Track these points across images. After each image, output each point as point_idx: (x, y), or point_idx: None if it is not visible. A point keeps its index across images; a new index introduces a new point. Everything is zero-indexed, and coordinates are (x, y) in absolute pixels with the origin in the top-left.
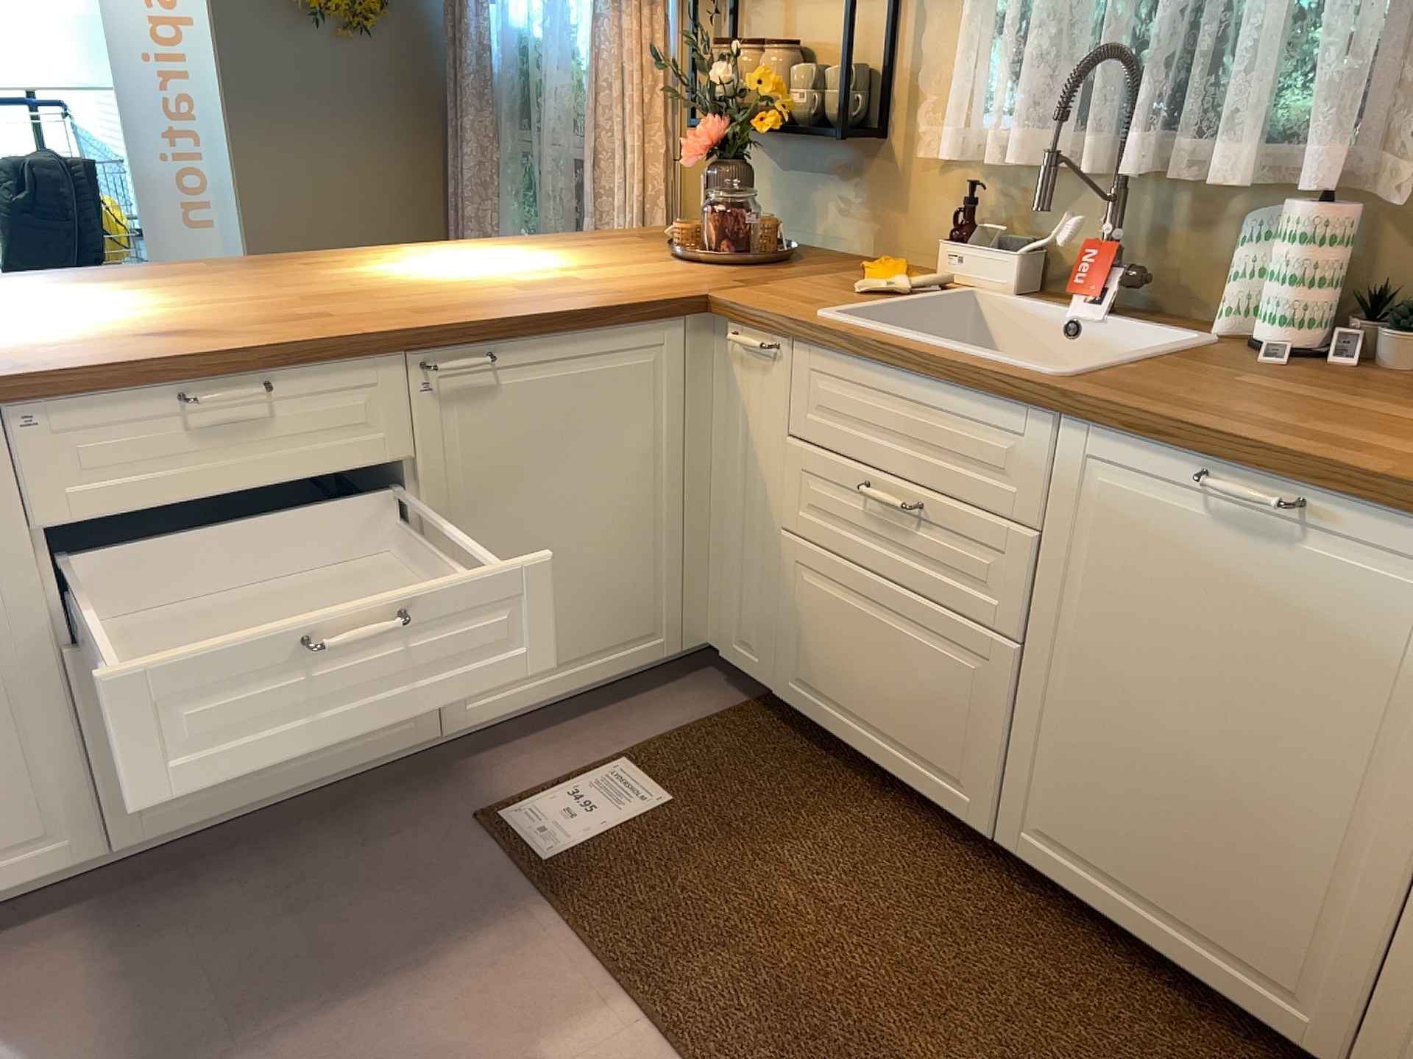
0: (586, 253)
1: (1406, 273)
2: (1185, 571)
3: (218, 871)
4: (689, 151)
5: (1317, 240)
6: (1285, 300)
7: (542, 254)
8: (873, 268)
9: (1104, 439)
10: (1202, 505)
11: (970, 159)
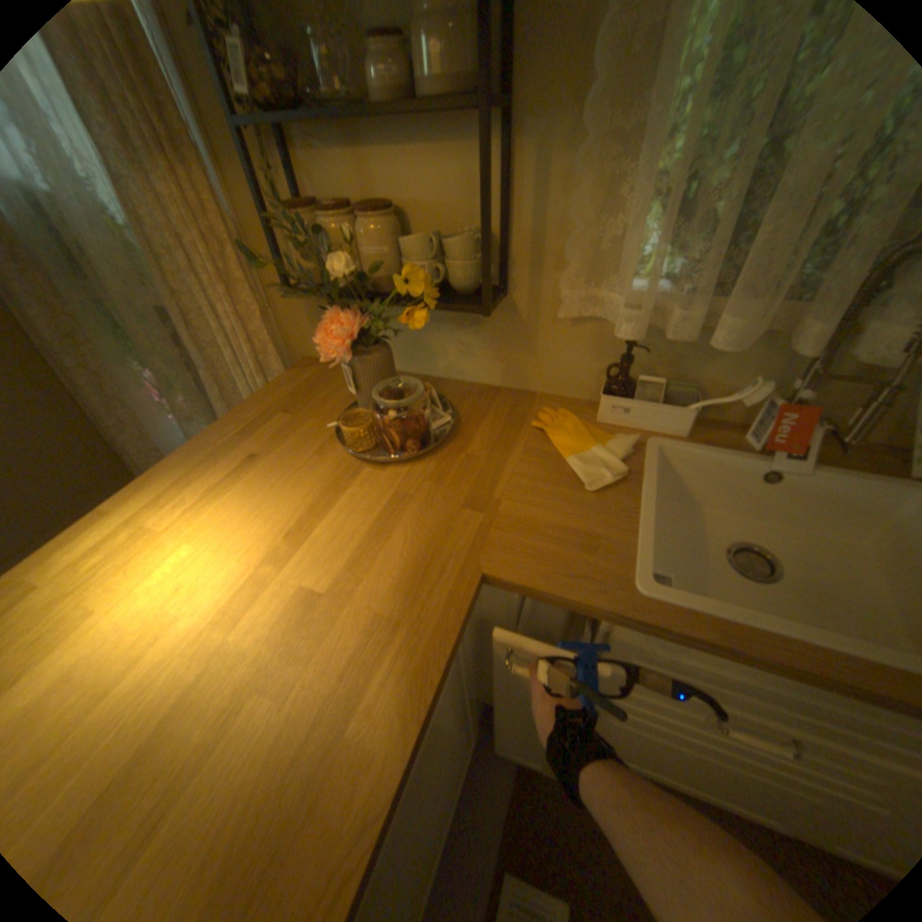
0: (263, 481)
1: None
2: None
3: None
4: (330, 348)
5: None
6: None
7: (220, 511)
8: (561, 433)
9: None
10: None
11: (647, 326)
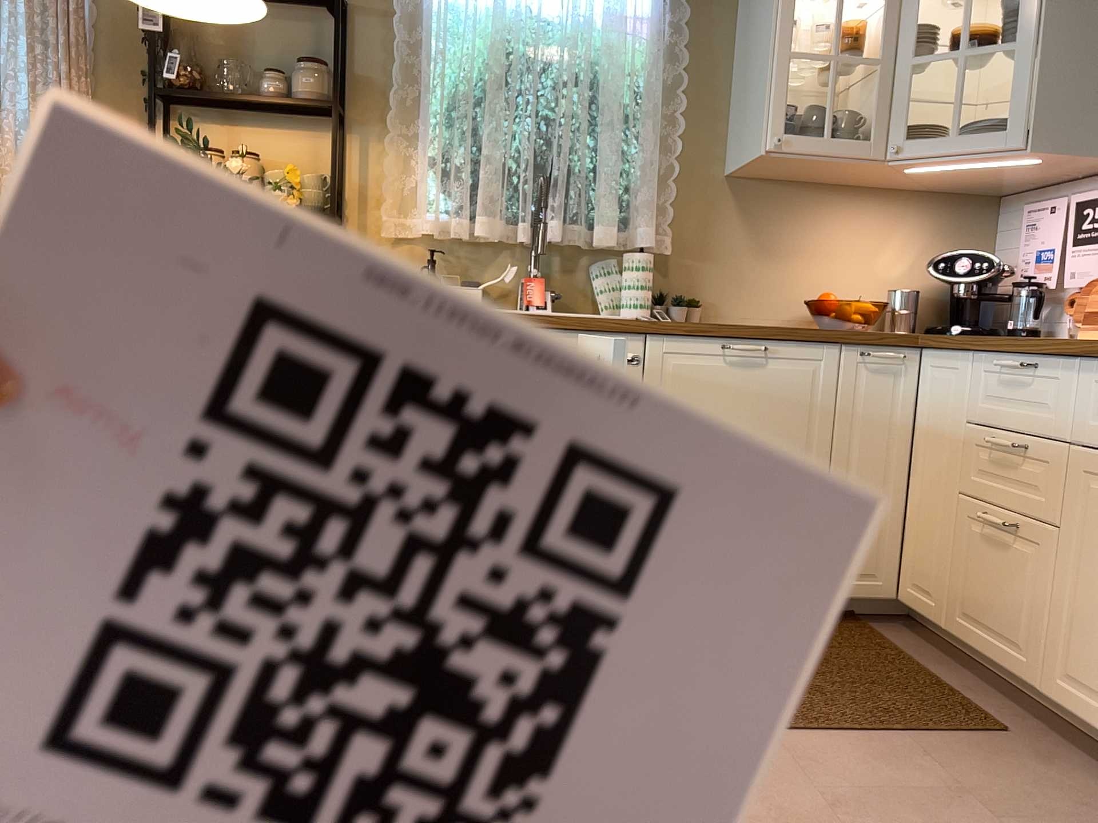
0: None
1: (666, 283)
2: (721, 393)
3: None
4: None
5: (651, 265)
6: (643, 293)
7: None
8: None
9: (674, 341)
10: (724, 360)
11: (438, 233)
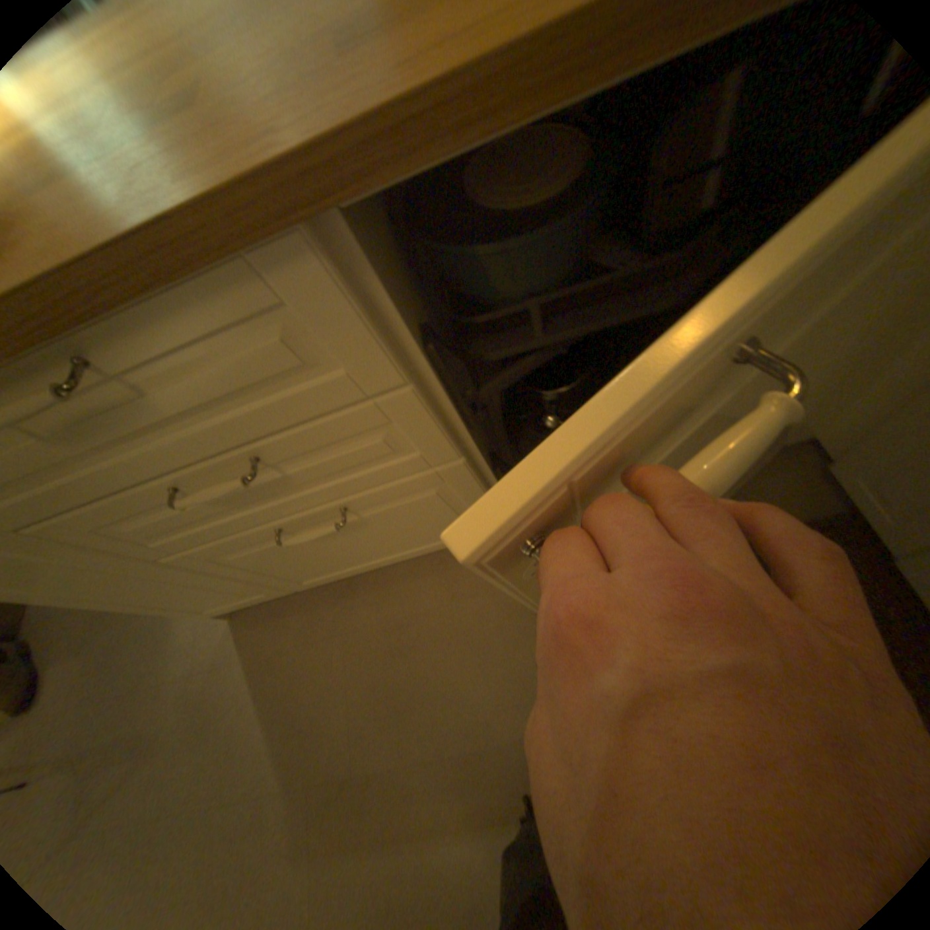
0: None
1: None
2: None
3: (367, 589)
4: None
5: None
6: None
7: None
8: None
9: None
10: None
11: None
